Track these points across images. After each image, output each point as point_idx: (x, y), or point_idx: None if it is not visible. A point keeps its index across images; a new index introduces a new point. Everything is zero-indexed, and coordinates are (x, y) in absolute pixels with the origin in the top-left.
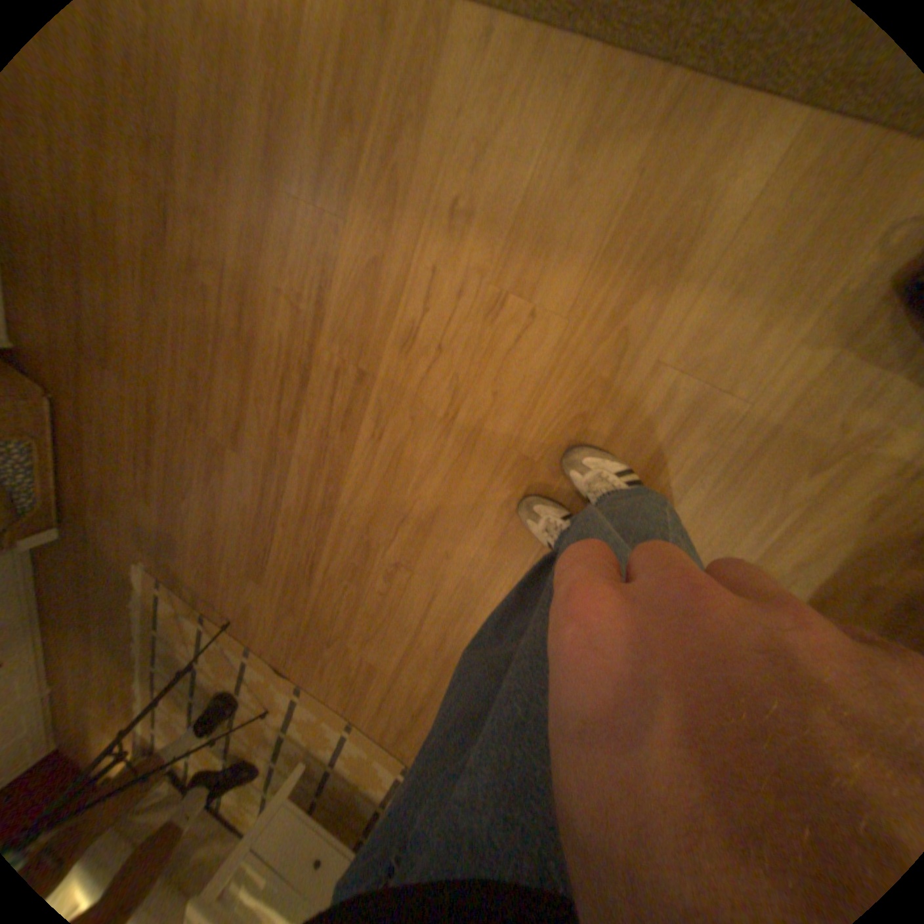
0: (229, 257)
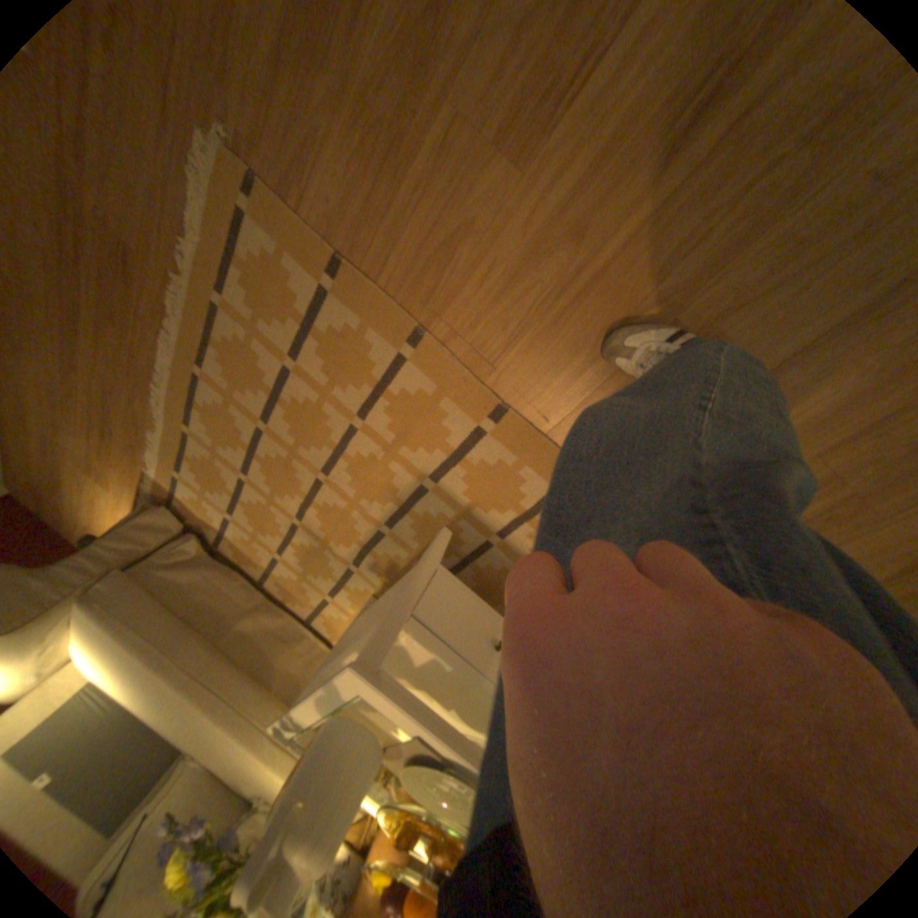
0: None
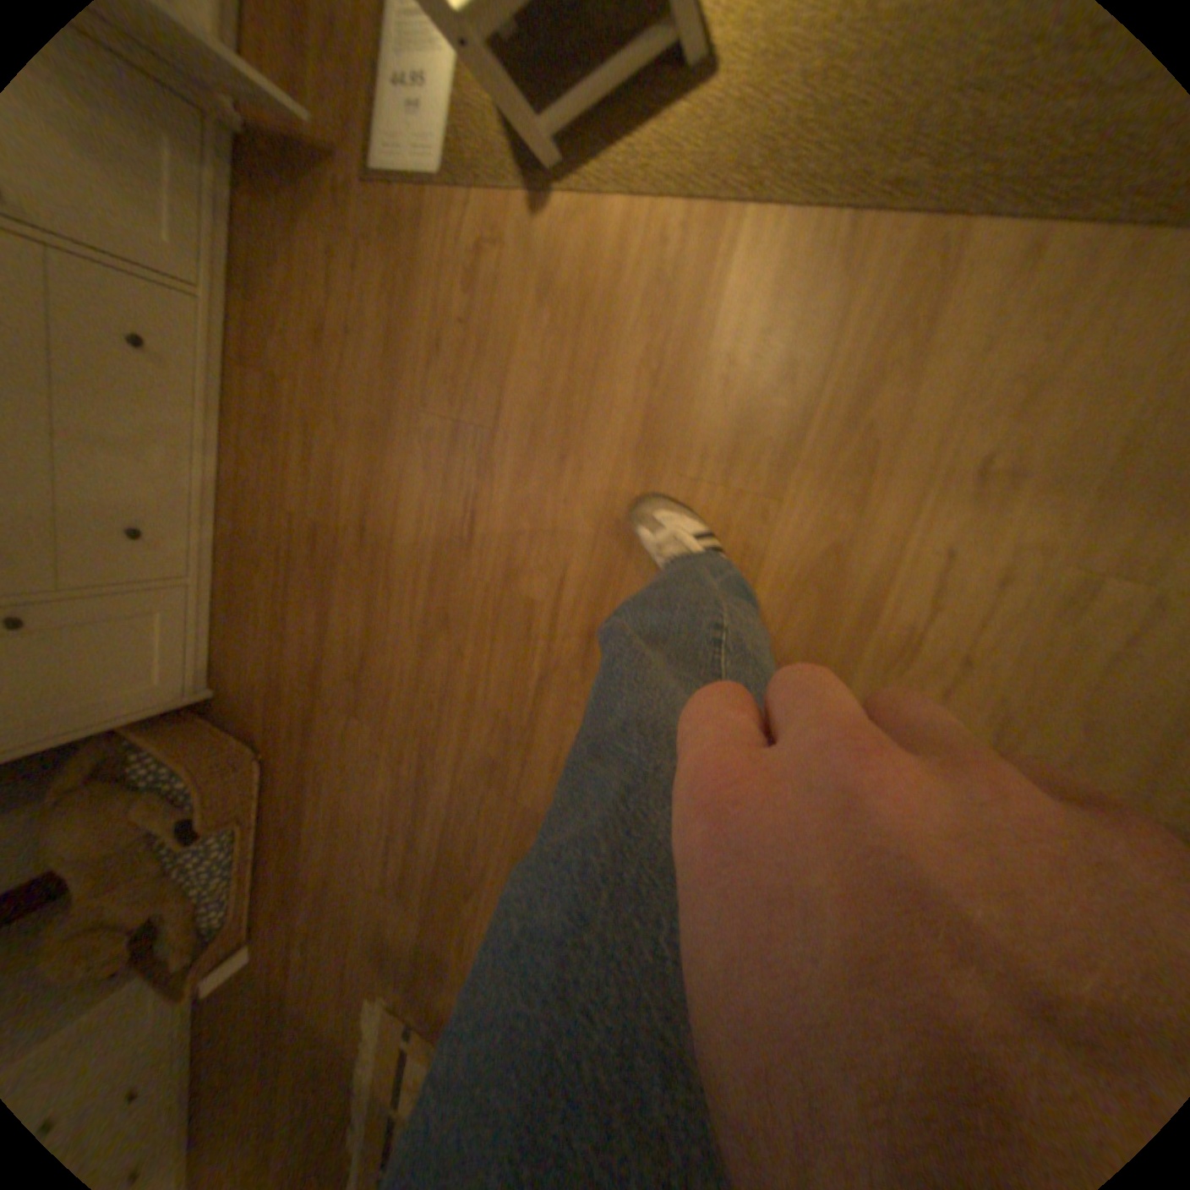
0: (580, 562)
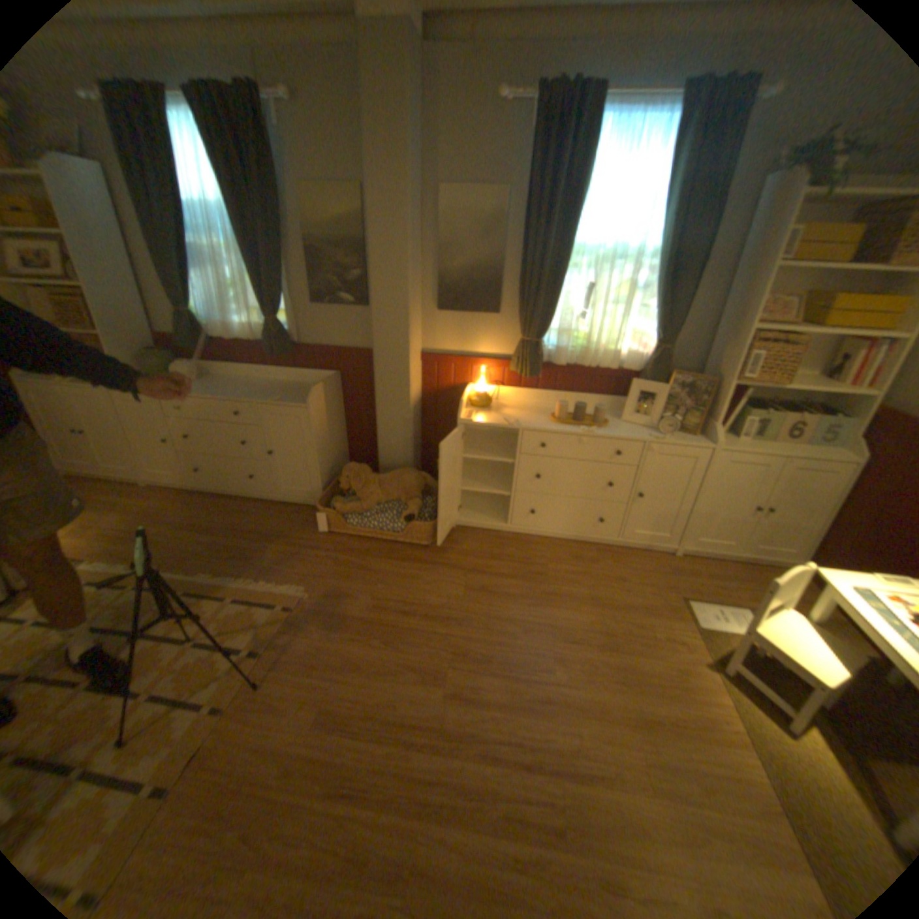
0: (581, 700)
